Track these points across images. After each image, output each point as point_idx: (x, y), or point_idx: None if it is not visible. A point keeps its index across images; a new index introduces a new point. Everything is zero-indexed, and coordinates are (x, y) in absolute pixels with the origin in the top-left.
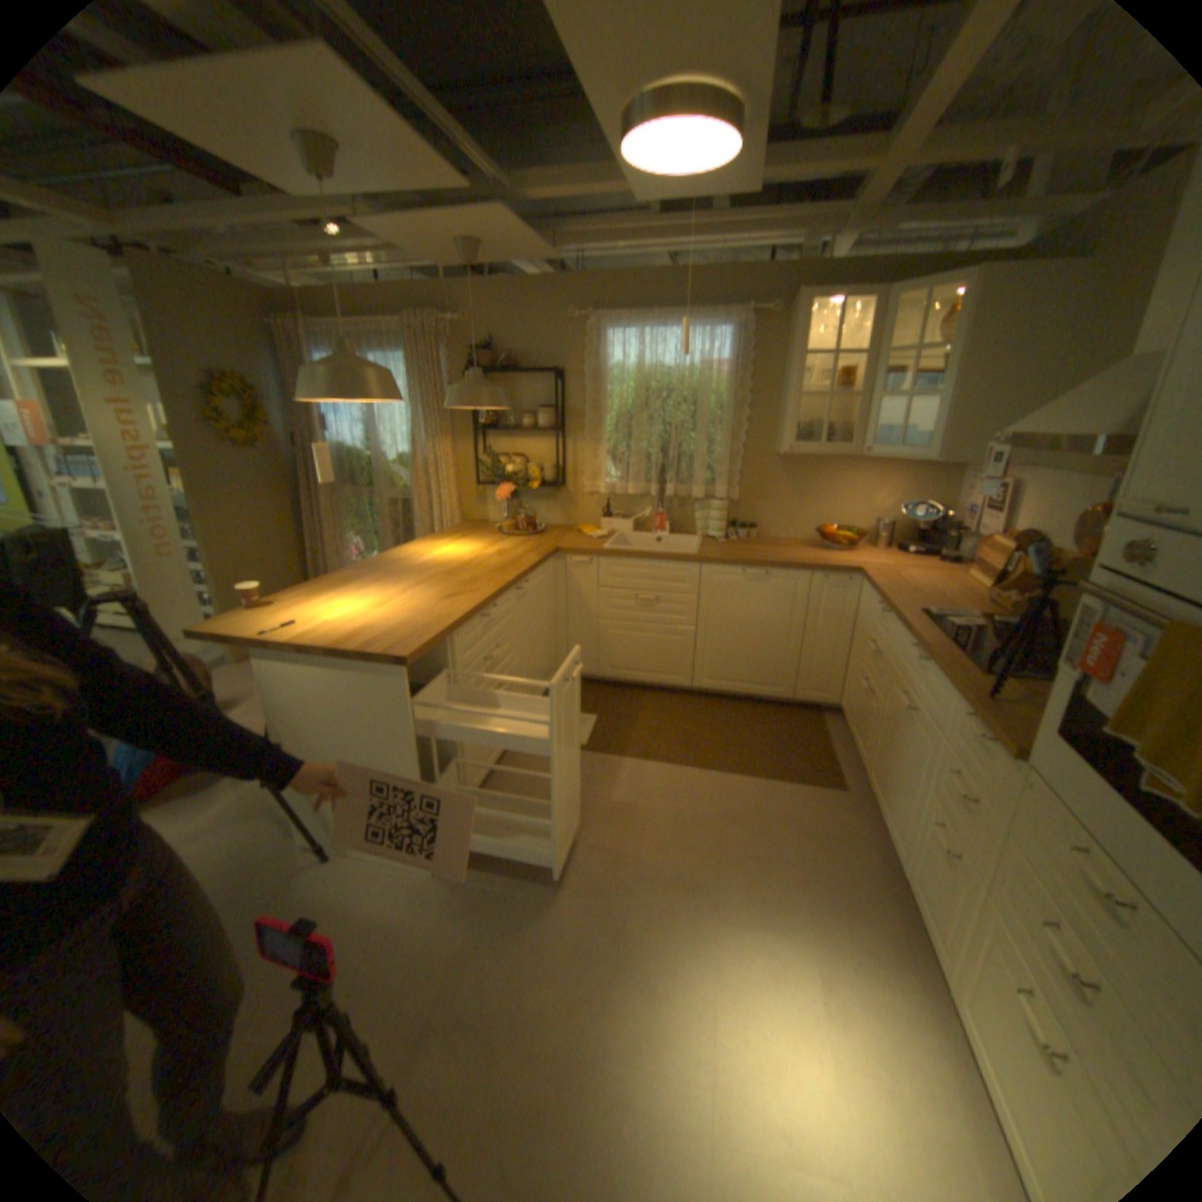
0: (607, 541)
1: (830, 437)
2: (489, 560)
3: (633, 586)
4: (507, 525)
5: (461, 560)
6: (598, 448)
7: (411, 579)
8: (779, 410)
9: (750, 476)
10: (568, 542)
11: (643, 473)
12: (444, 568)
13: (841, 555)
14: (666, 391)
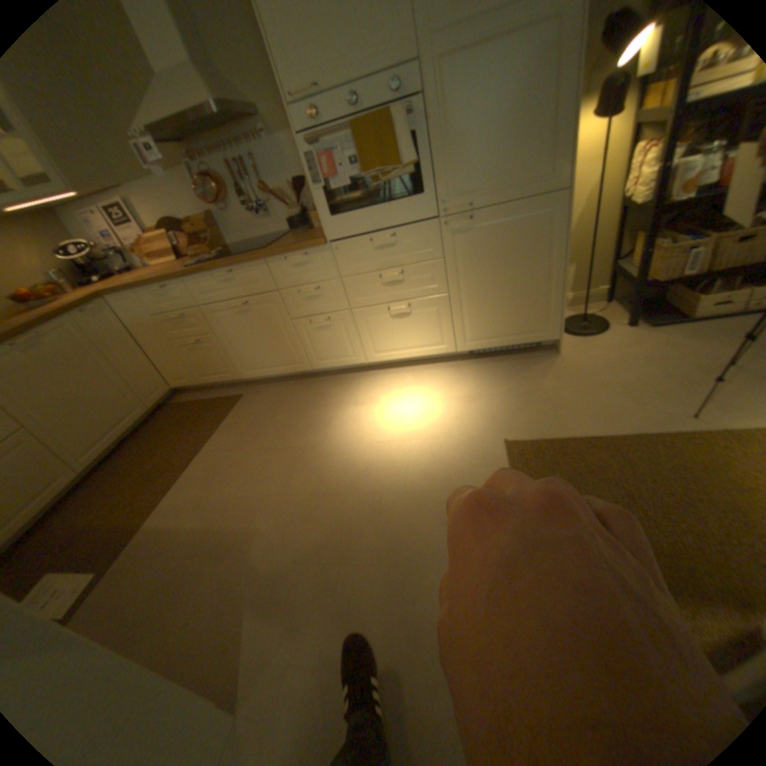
0: None
1: None
2: None
3: None
4: None
5: None
6: None
7: None
8: None
9: None
10: None
11: None
12: None
13: (62, 301)
14: None
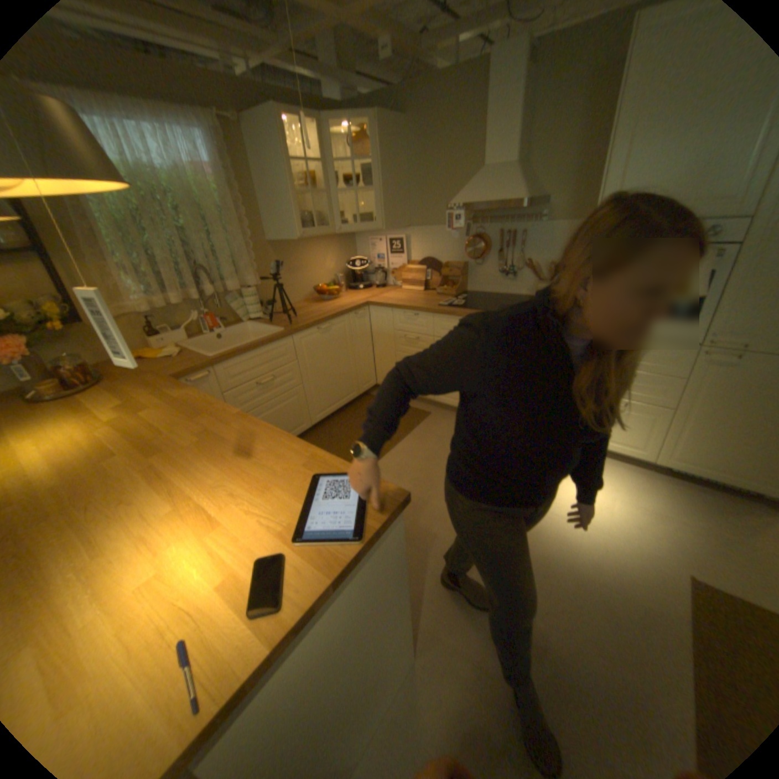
0: (191, 352)
1: (314, 224)
2: (141, 420)
3: (251, 377)
4: (52, 387)
5: (103, 441)
6: (104, 265)
7: (118, 489)
8: (257, 208)
9: (256, 264)
10: (160, 370)
11: (176, 280)
12: (113, 457)
13: (340, 300)
14: (160, 194)
